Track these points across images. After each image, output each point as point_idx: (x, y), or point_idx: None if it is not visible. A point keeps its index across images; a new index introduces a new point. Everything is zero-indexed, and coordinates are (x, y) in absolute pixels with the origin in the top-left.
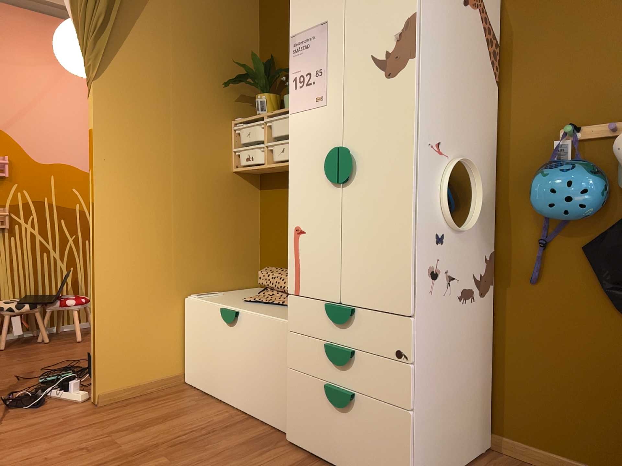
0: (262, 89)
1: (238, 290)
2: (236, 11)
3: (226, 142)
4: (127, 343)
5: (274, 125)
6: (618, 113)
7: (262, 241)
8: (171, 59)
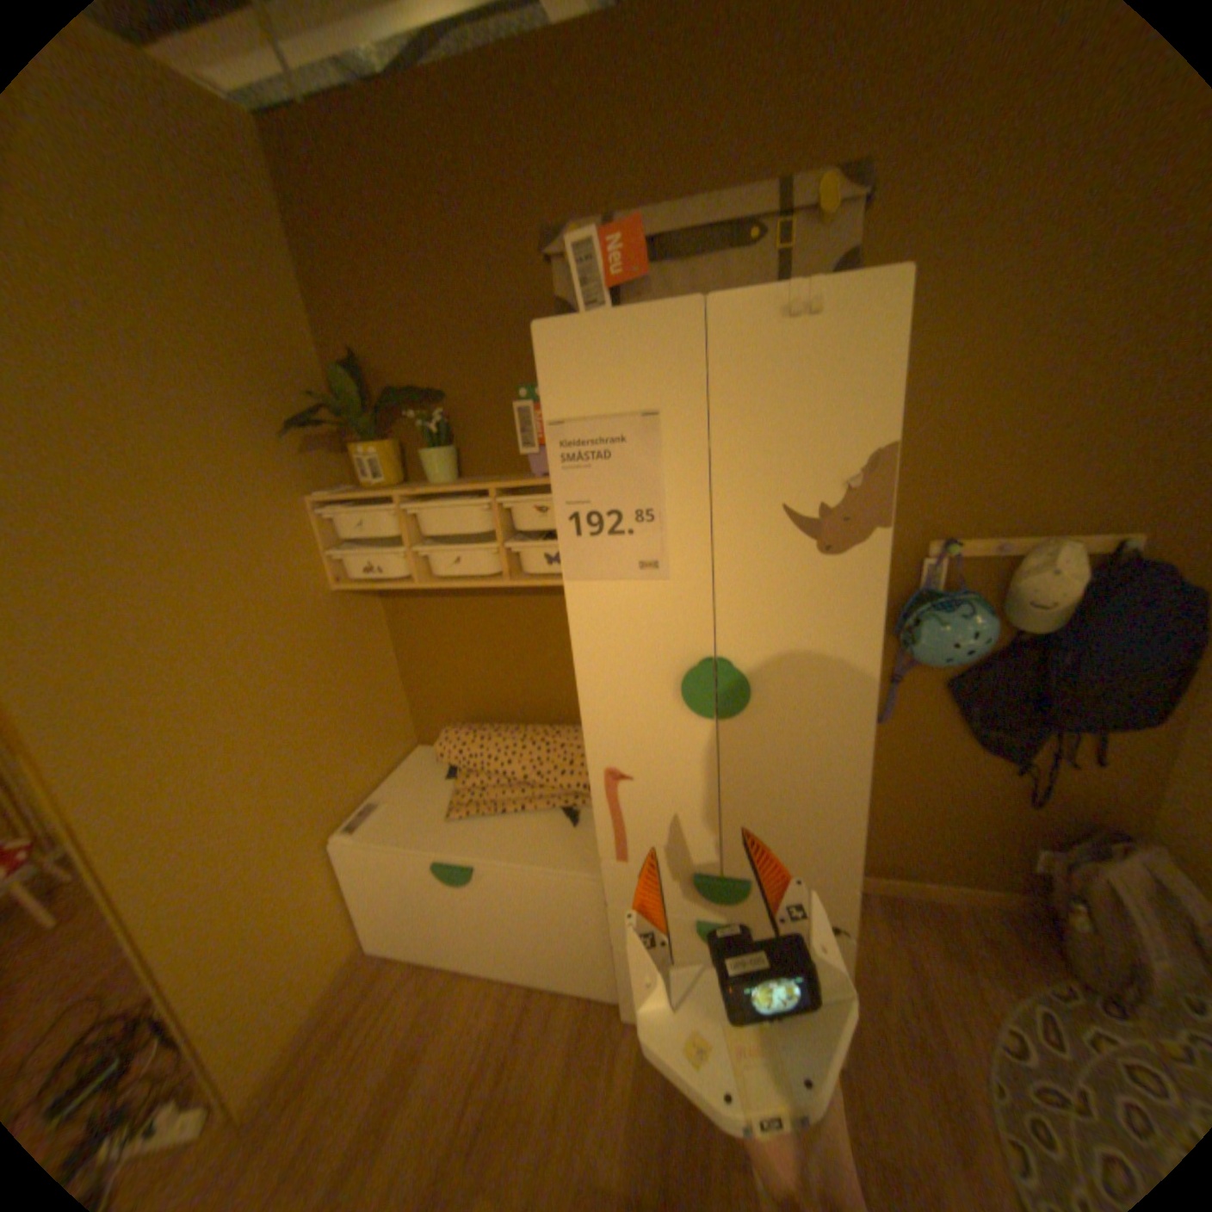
0: (362, 431)
1: (395, 770)
2: (239, 240)
3: (307, 541)
4: (256, 991)
5: (422, 514)
6: (1008, 526)
7: (409, 678)
8: (128, 401)
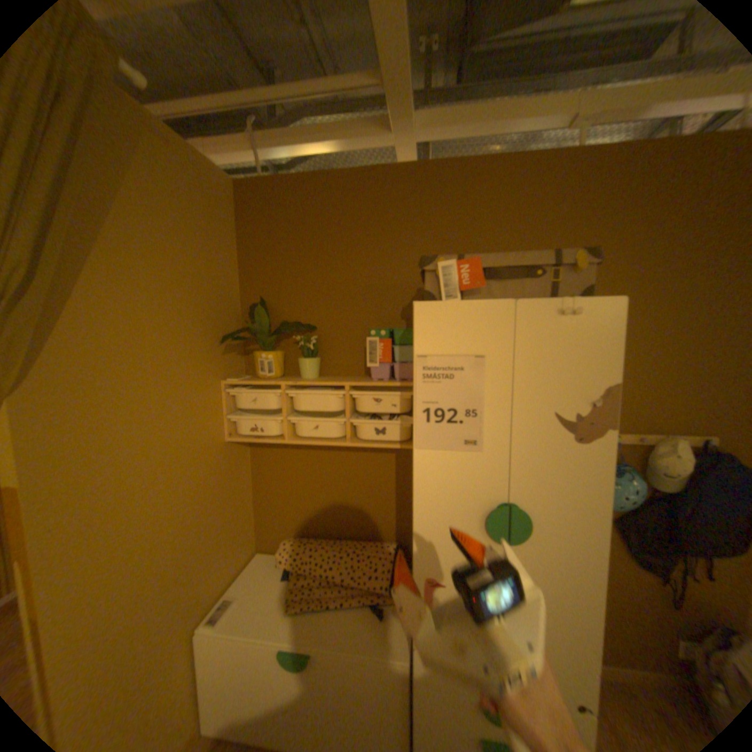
0: (265, 344)
1: (241, 573)
2: (215, 236)
3: (217, 409)
4: None
5: (298, 397)
6: (644, 427)
7: (259, 504)
8: (144, 318)
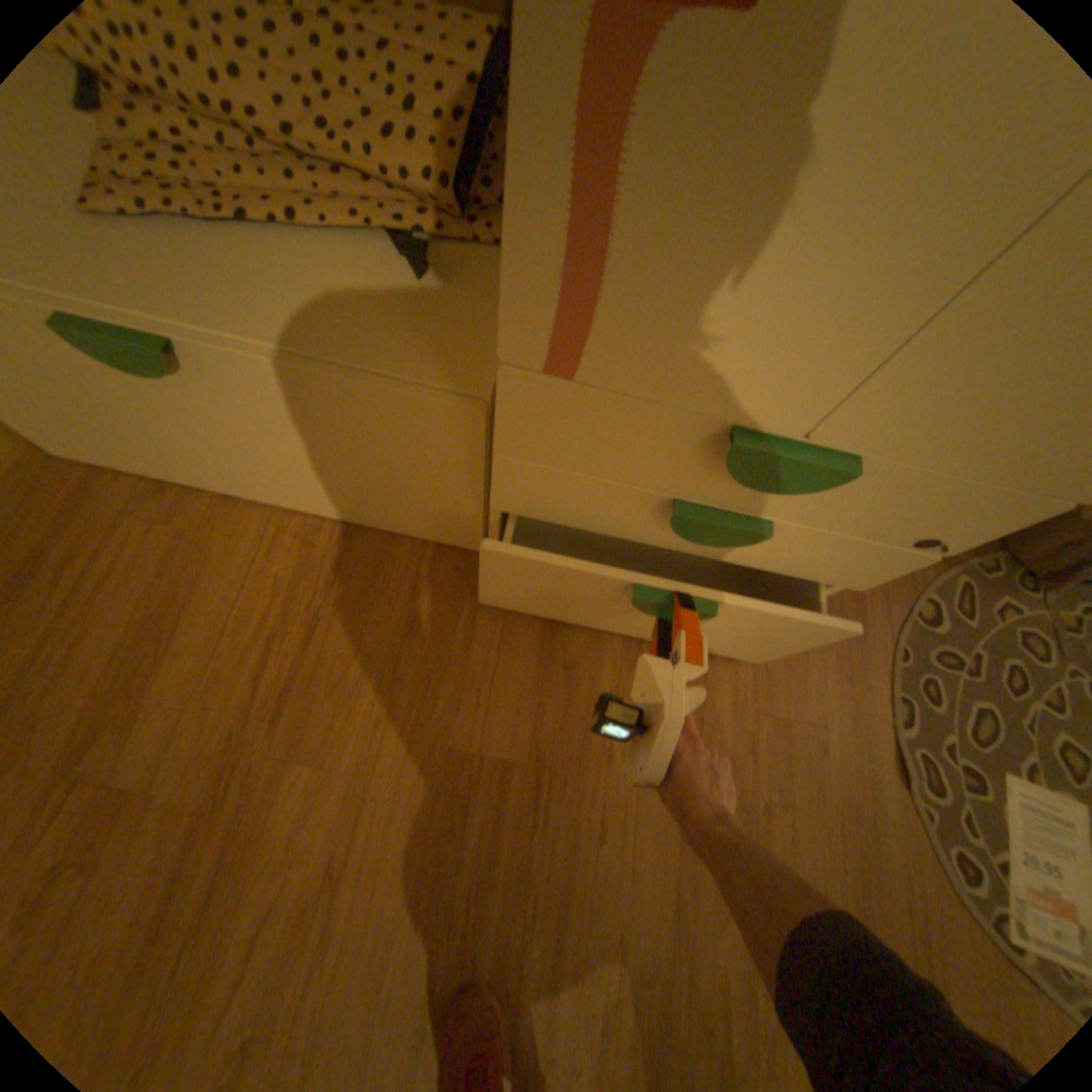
0: None
1: None
2: None
3: None
4: None
5: None
6: None
7: None
8: None
